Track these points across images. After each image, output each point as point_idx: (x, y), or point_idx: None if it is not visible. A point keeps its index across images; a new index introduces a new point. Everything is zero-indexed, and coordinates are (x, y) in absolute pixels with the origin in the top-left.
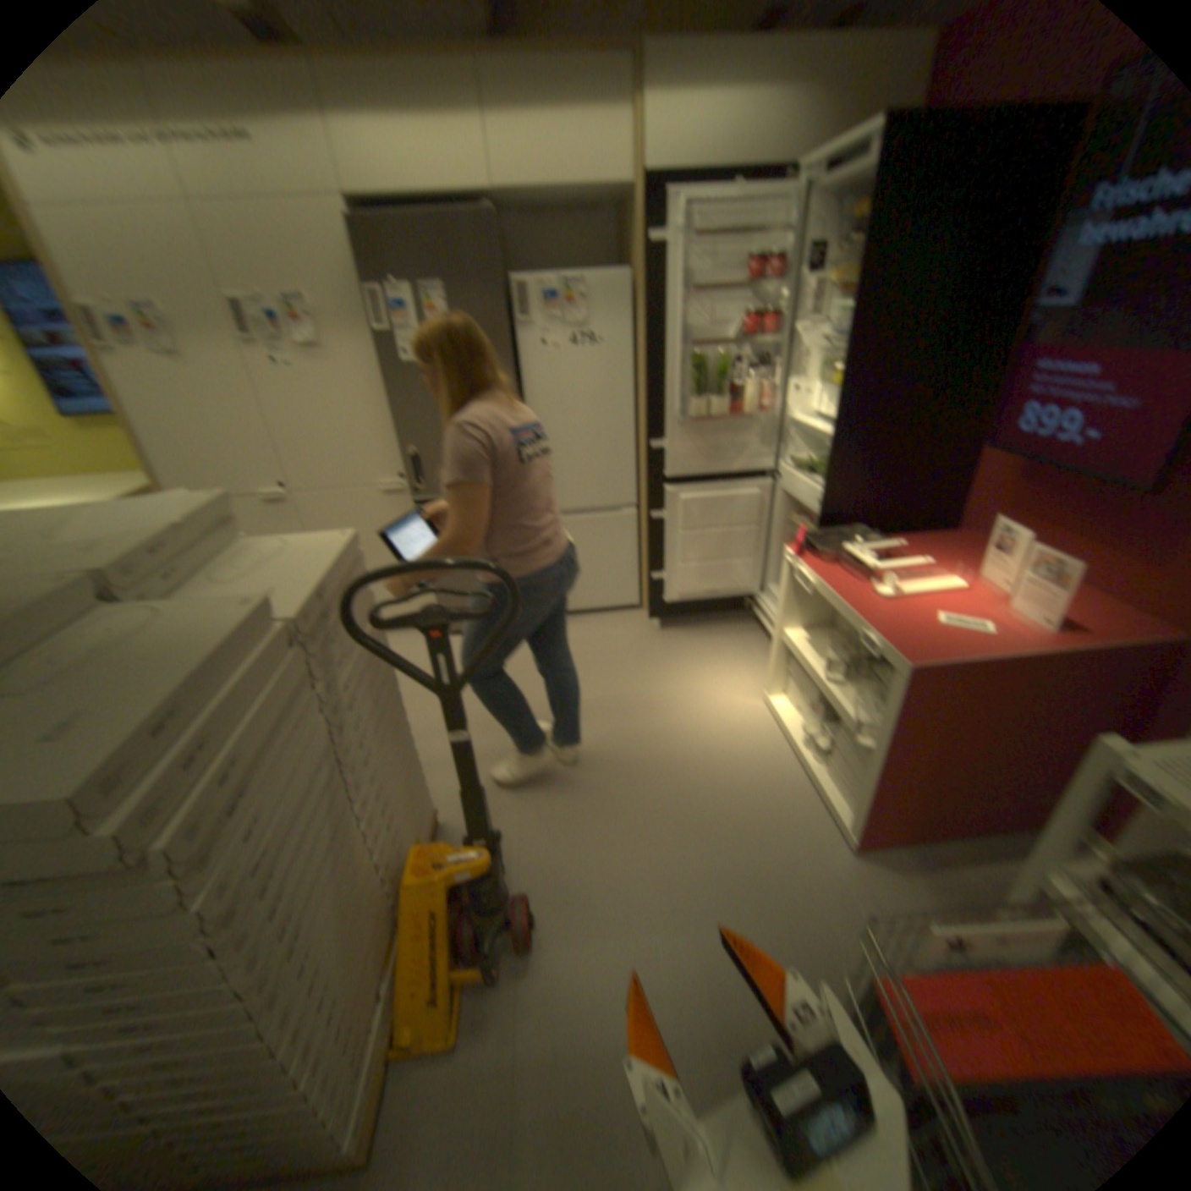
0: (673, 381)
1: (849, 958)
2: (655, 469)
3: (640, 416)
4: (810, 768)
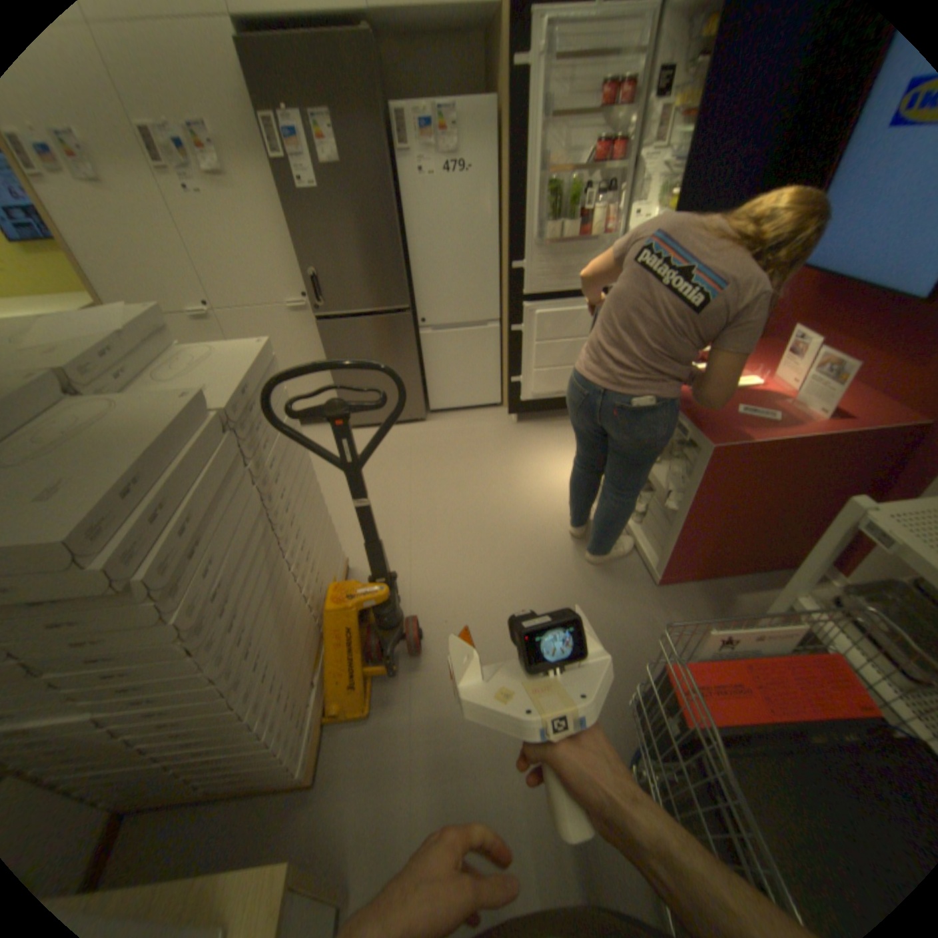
0: (531, 204)
1: (647, 654)
2: (514, 286)
3: (502, 238)
4: (628, 525)
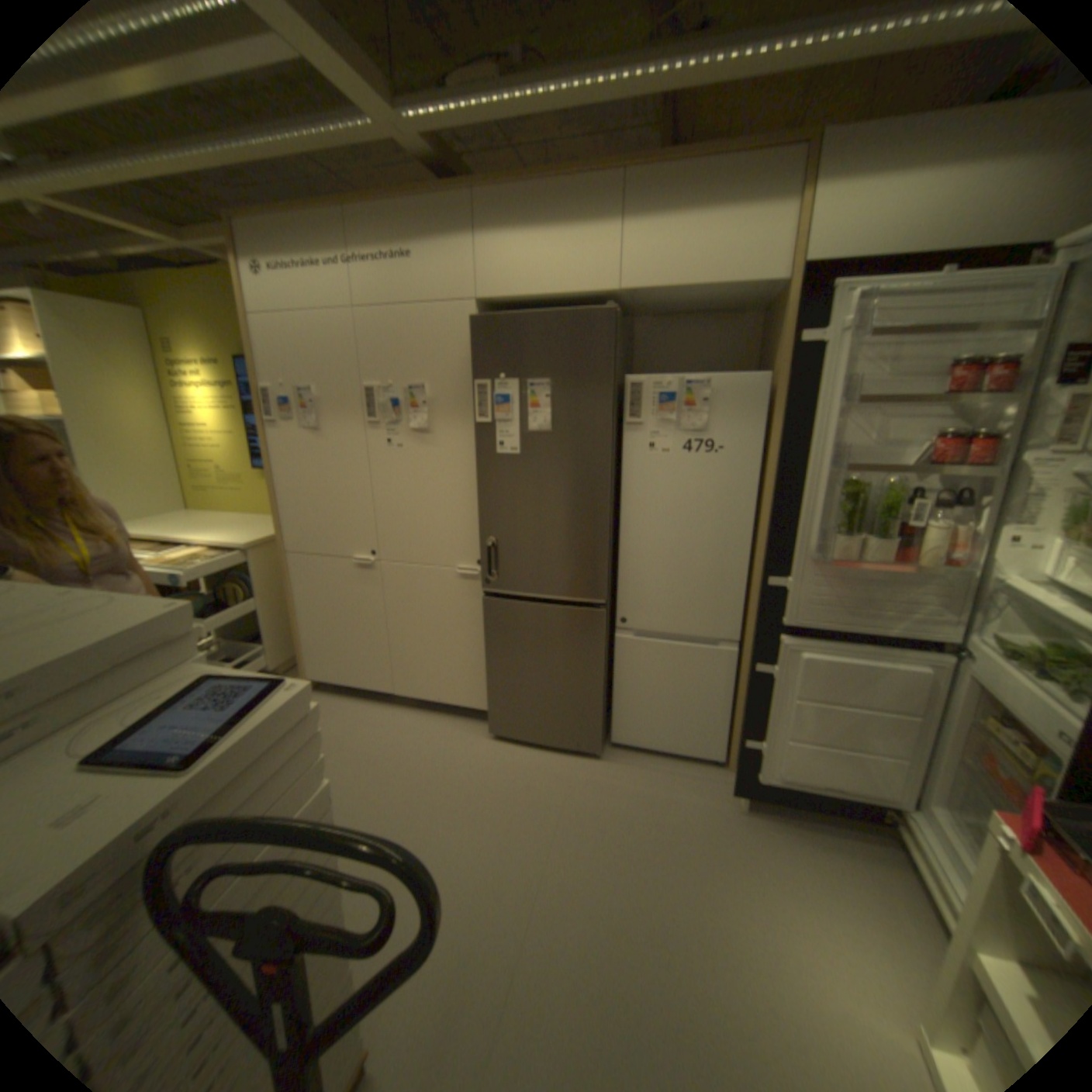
0: (810, 504)
1: None
2: (767, 608)
3: (757, 535)
4: None
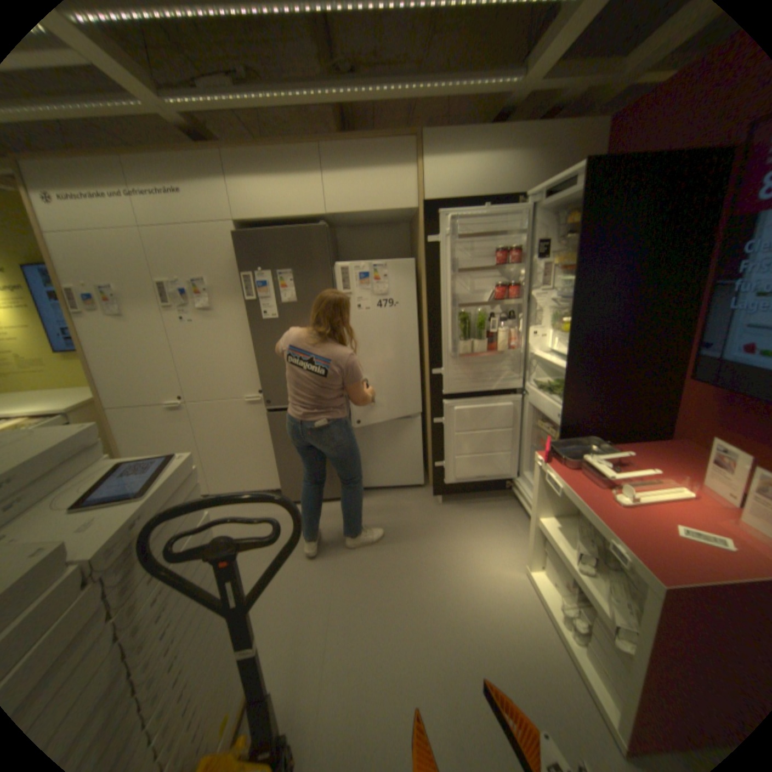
0: (445, 328)
1: None
2: (434, 387)
3: (424, 350)
4: (570, 648)
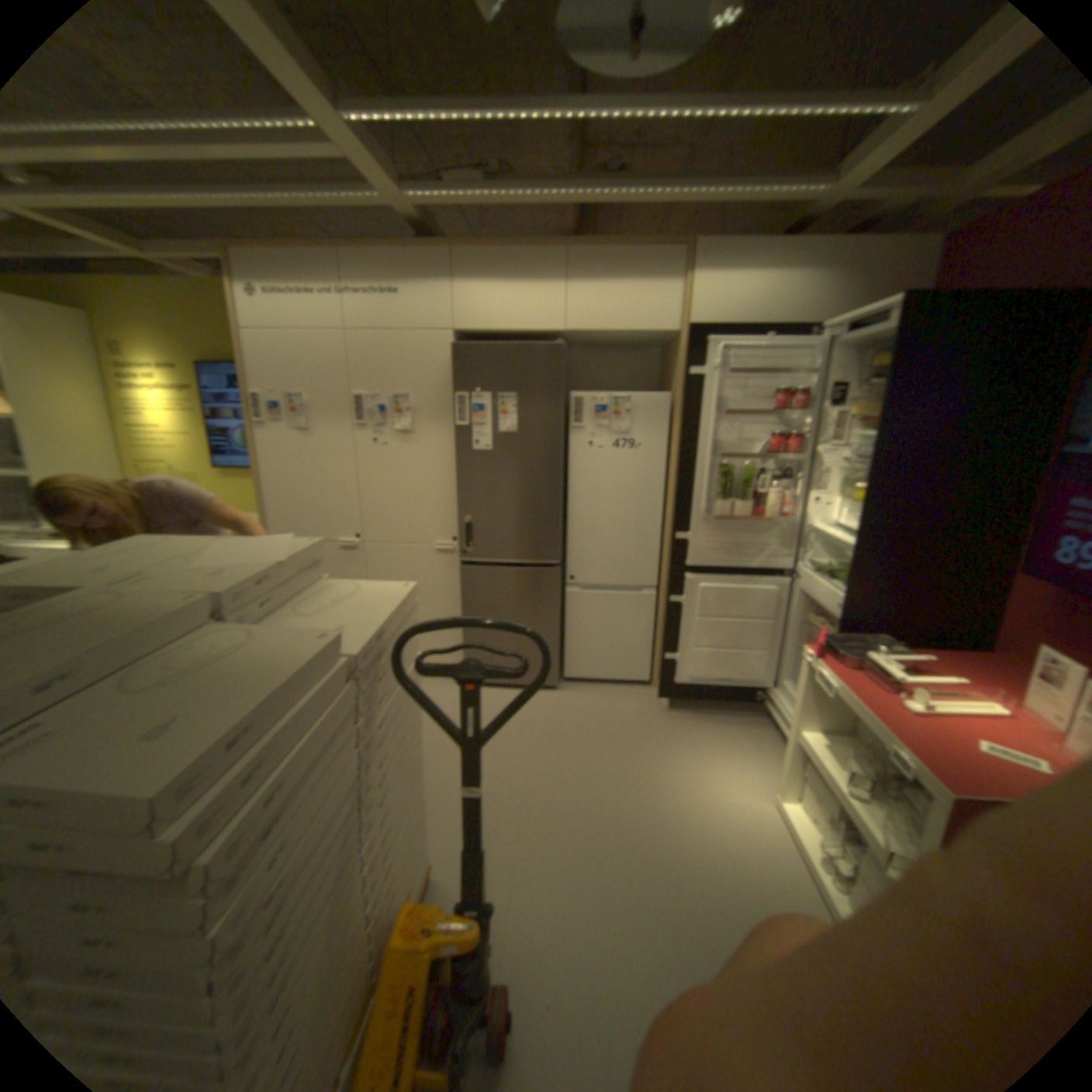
0: (701, 482)
1: None
2: (677, 555)
3: (667, 508)
4: (829, 894)
